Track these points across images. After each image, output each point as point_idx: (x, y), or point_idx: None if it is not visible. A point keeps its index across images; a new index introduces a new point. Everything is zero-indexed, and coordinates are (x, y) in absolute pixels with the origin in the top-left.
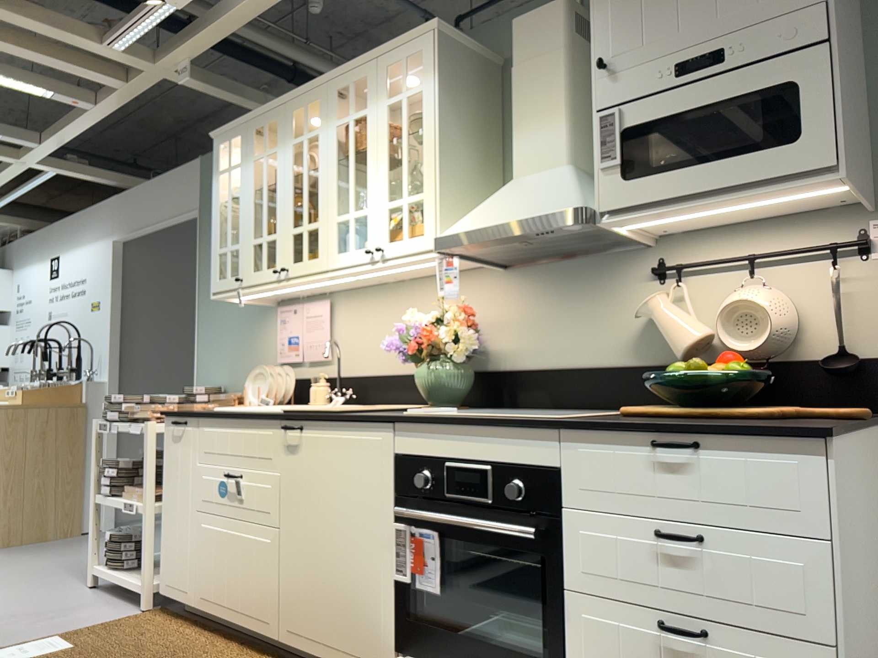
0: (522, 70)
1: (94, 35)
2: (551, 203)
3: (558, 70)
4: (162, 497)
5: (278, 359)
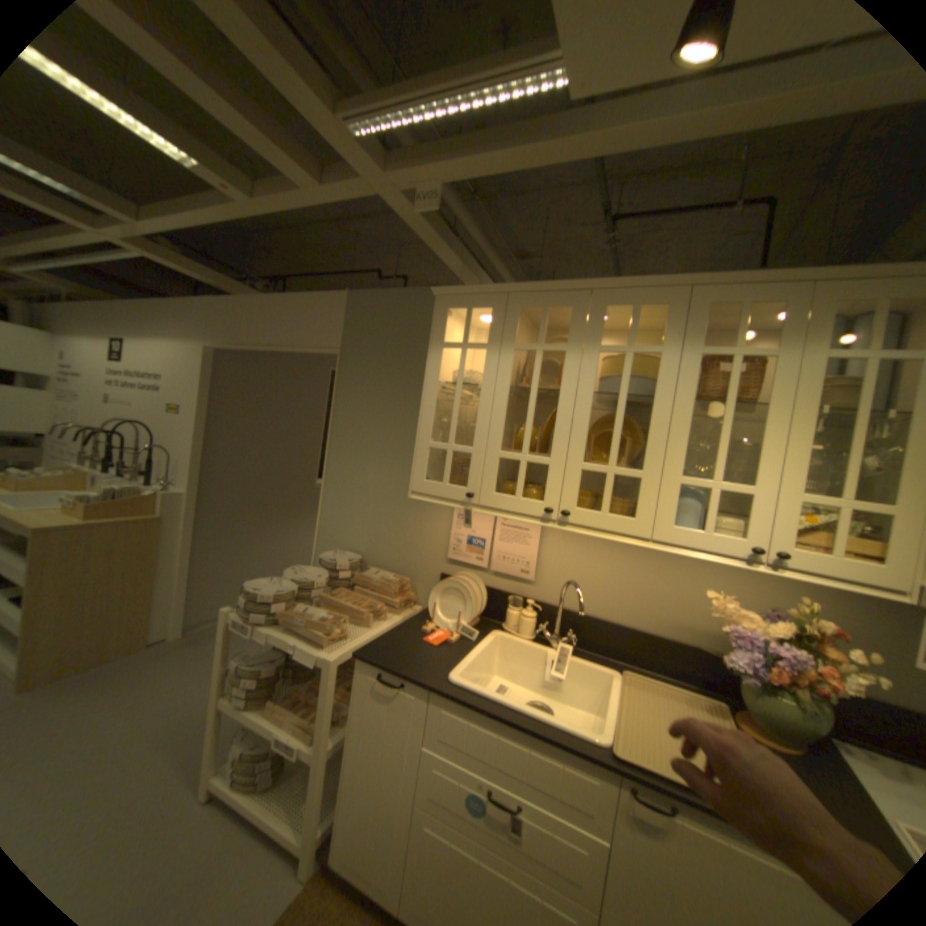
0: None
1: (325, 90)
2: None
3: None
4: (346, 756)
5: (451, 555)
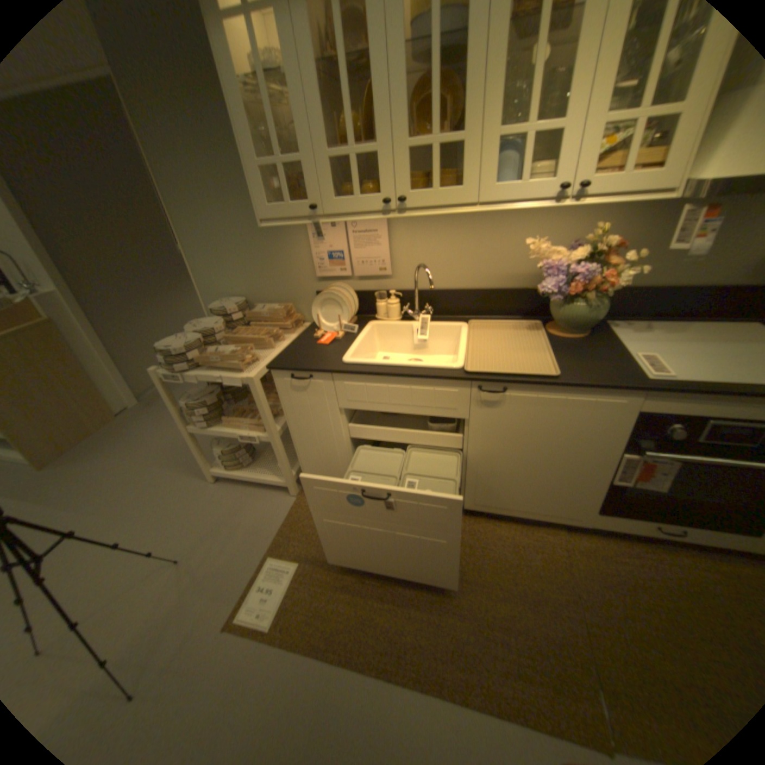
0: None
1: None
2: None
3: None
4: (291, 430)
5: (319, 274)
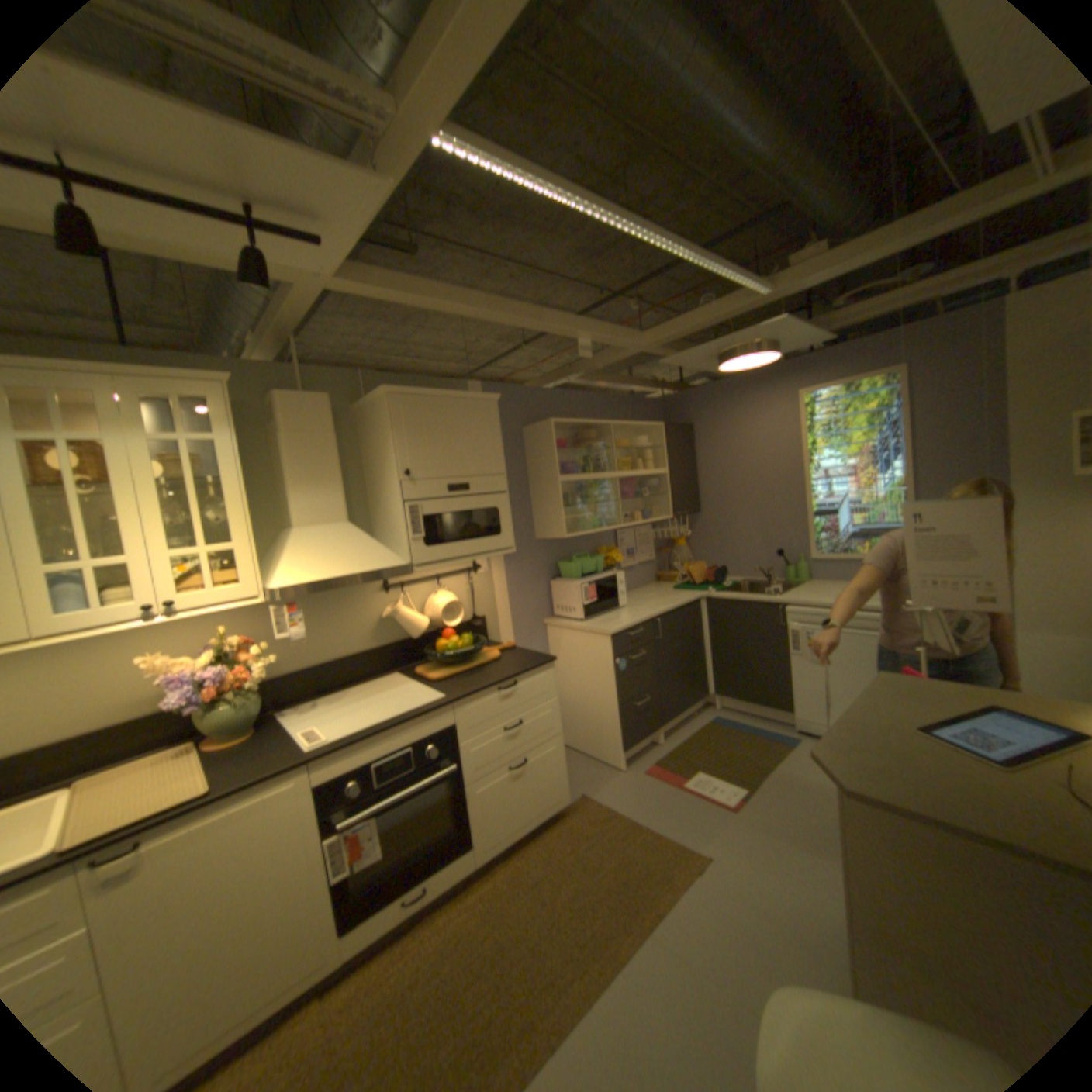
0: (297, 439)
1: None
2: (380, 560)
3: (333, 450)
4: None
5: None
